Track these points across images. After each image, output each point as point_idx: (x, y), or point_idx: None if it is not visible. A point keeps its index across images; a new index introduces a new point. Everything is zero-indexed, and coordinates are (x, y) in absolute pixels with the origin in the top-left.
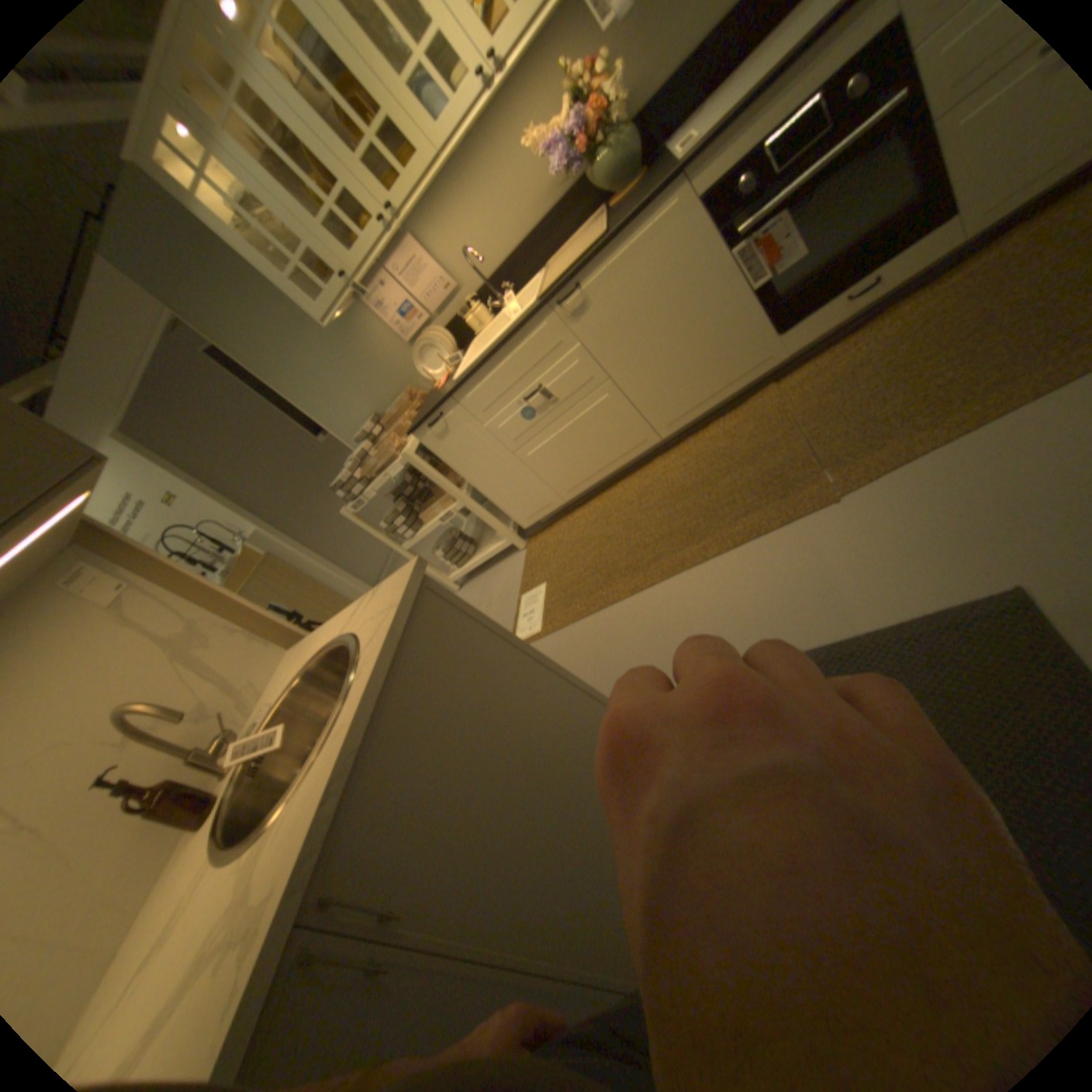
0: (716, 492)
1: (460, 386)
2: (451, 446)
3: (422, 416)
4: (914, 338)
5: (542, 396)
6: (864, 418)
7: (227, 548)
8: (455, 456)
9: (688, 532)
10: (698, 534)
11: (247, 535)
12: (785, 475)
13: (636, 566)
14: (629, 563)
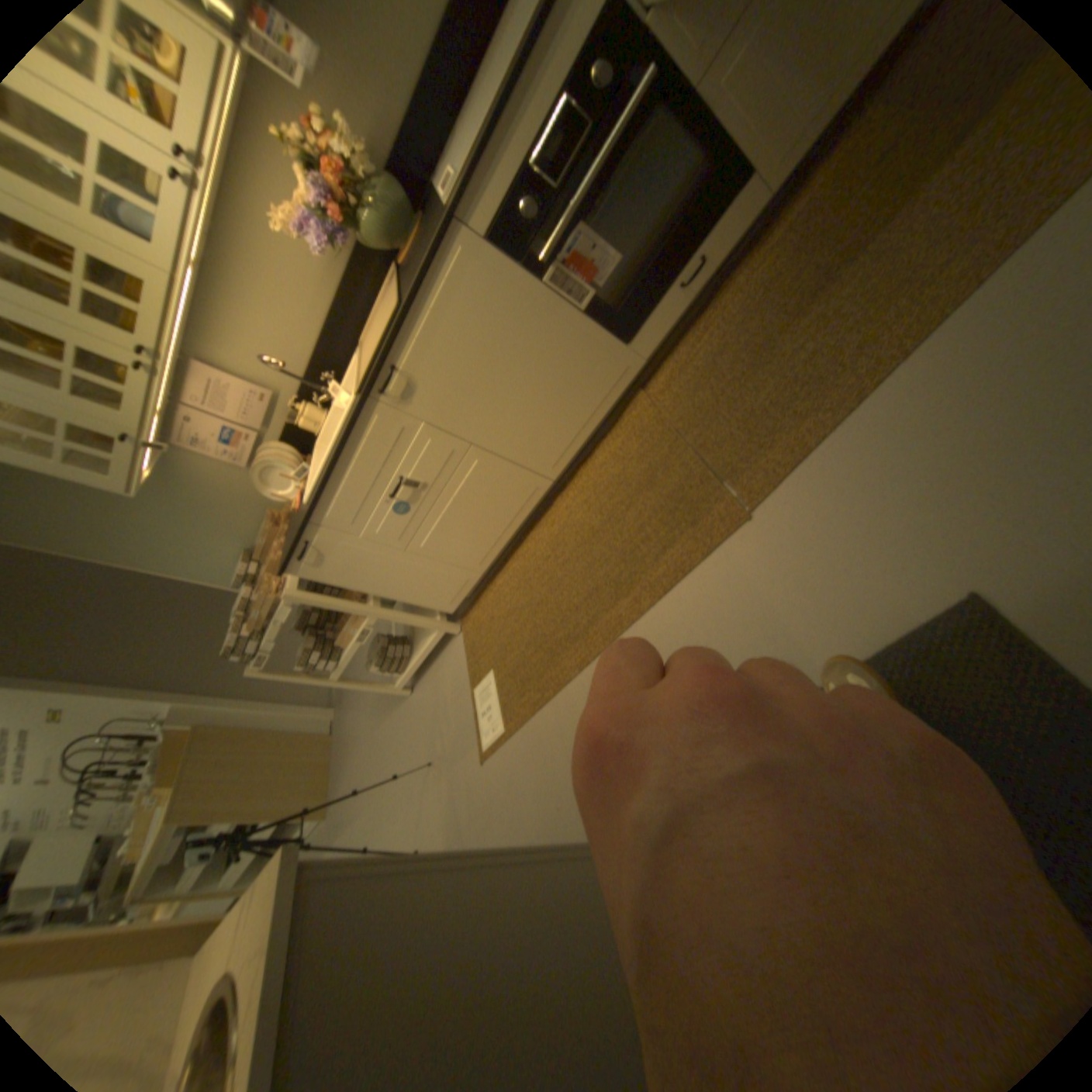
0: (626, 530)
1: (315, 511)
2: (335, 569)
3: (288, 552)
4: (761, 312)
5: (410, 488)
6: (743, 414)
7: (147, 740)
8: (344, 577)
9: (615, 584)
10: (625, 585)
11: (164, 717)
12: (688, 497)
13: (576, 635)
14: (568, 633)
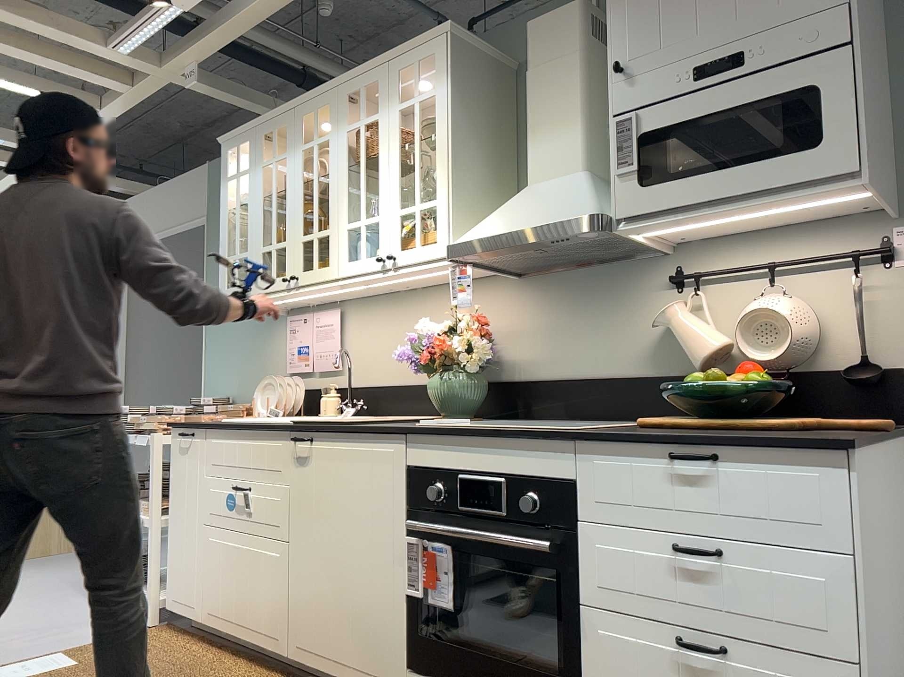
0: None
1: (211, 428)
2: (180, 466)
3: (187, 422)
4: None
5: (243, 500)
6: None
7: None
8: (176, 477)
9: None
10: None
11: None
12: None
13: None
14: None
